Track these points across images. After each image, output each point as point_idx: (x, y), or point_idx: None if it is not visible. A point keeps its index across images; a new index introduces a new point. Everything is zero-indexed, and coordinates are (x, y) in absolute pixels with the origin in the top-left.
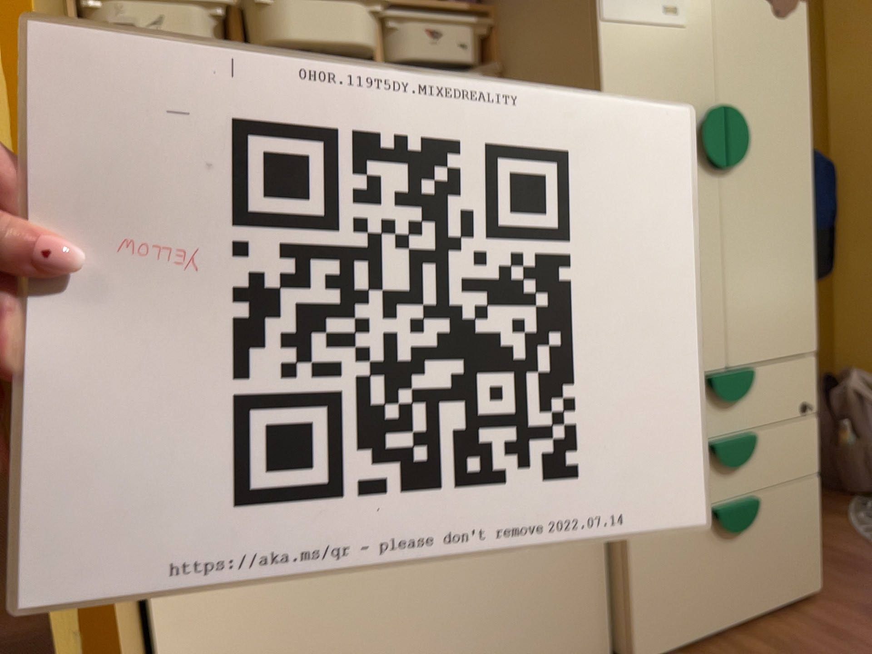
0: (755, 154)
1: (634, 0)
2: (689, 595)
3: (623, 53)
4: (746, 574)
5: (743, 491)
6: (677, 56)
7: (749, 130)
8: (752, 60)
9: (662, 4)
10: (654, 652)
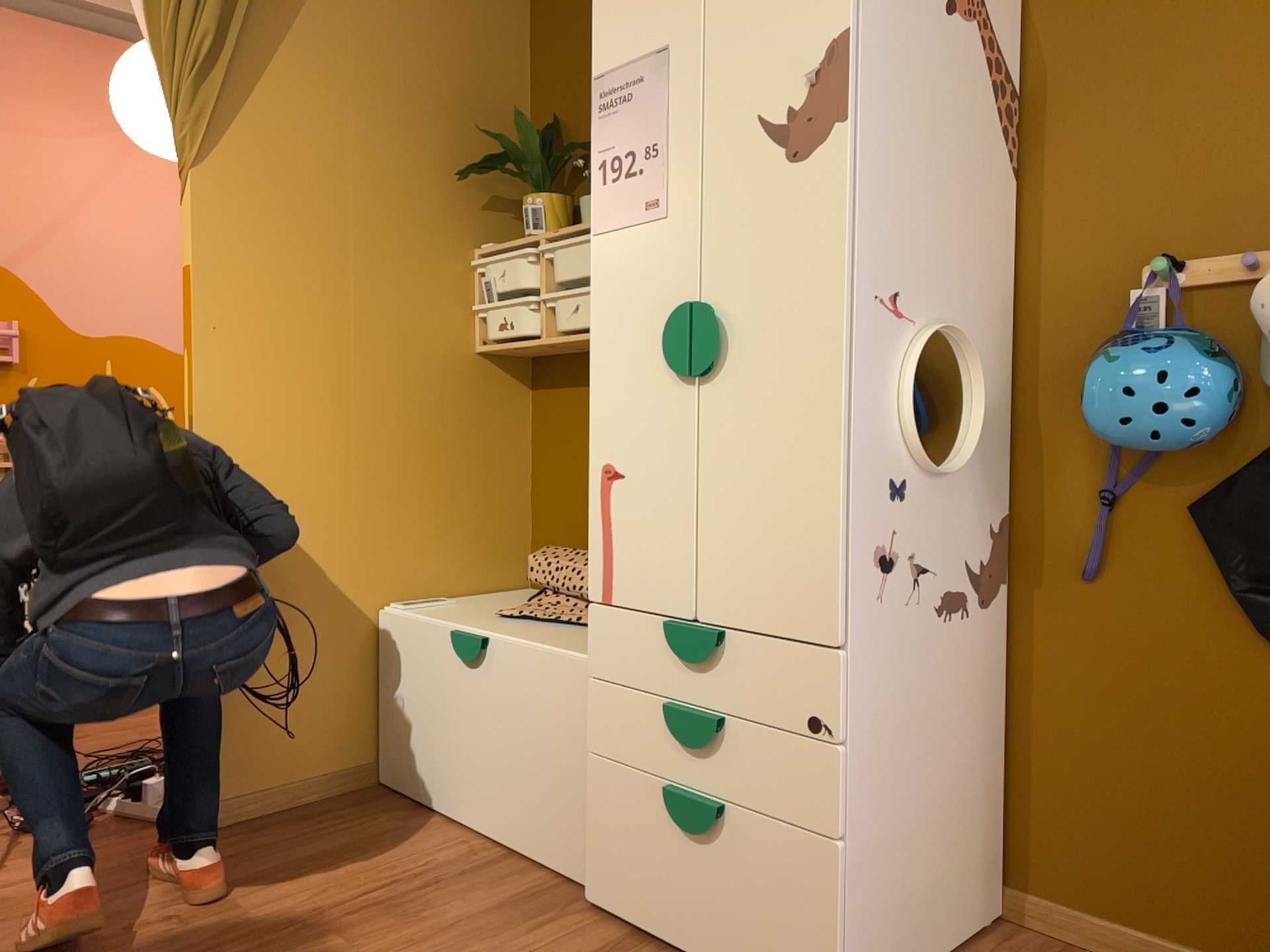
0: (745, 353)
1: (616, 206)
2: (638, 867)
3: (605, 263)
4: (709, 899)
5: (710, 786)
6: (654, 252)
7: (728, 324)
8: (747, 234)
9: (642, 201)
10: (599, 897)
